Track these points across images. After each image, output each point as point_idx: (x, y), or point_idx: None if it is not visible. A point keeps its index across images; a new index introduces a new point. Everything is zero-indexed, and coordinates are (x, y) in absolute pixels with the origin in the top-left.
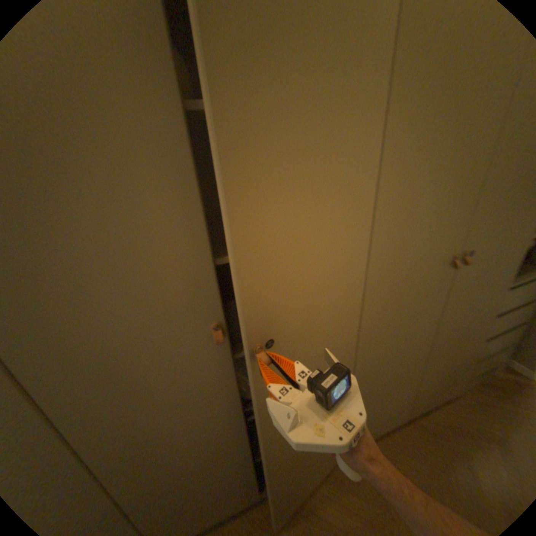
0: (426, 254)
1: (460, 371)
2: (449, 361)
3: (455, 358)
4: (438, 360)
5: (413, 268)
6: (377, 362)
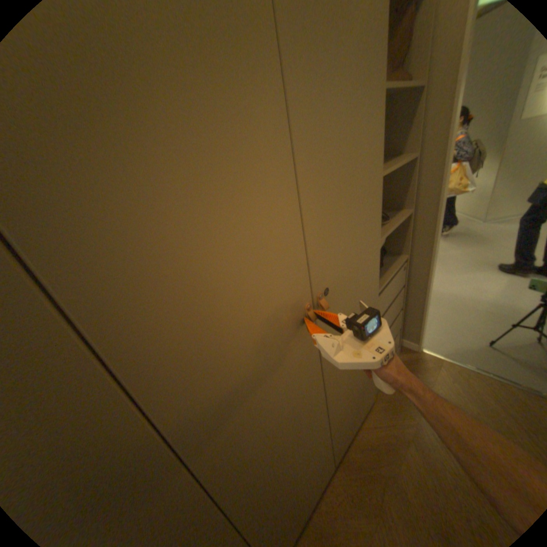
0: (260, 332)
1: (364, 390)
2: (349, 394)
3: (354, 386)
4: (338, 403)
5: (250, 360)
6: (260, 479)
